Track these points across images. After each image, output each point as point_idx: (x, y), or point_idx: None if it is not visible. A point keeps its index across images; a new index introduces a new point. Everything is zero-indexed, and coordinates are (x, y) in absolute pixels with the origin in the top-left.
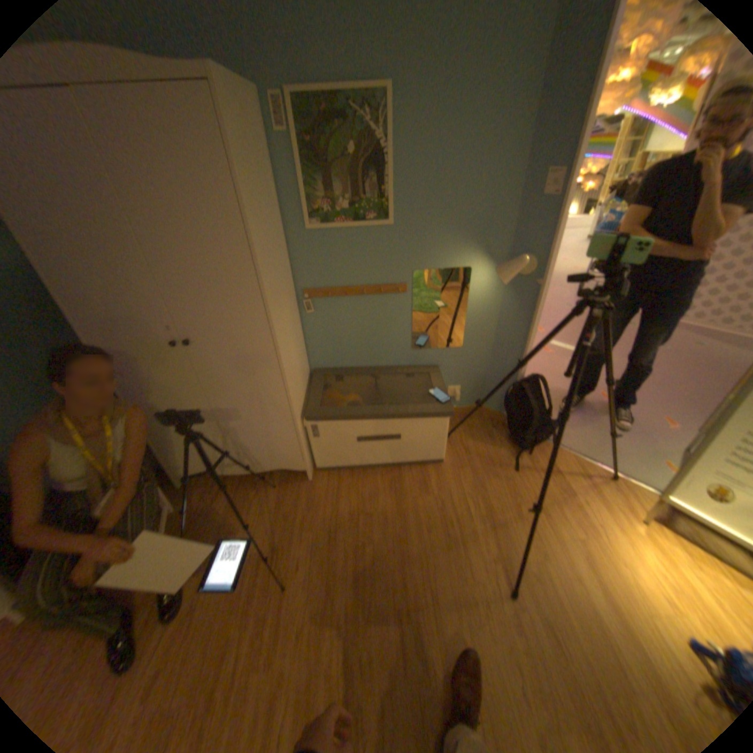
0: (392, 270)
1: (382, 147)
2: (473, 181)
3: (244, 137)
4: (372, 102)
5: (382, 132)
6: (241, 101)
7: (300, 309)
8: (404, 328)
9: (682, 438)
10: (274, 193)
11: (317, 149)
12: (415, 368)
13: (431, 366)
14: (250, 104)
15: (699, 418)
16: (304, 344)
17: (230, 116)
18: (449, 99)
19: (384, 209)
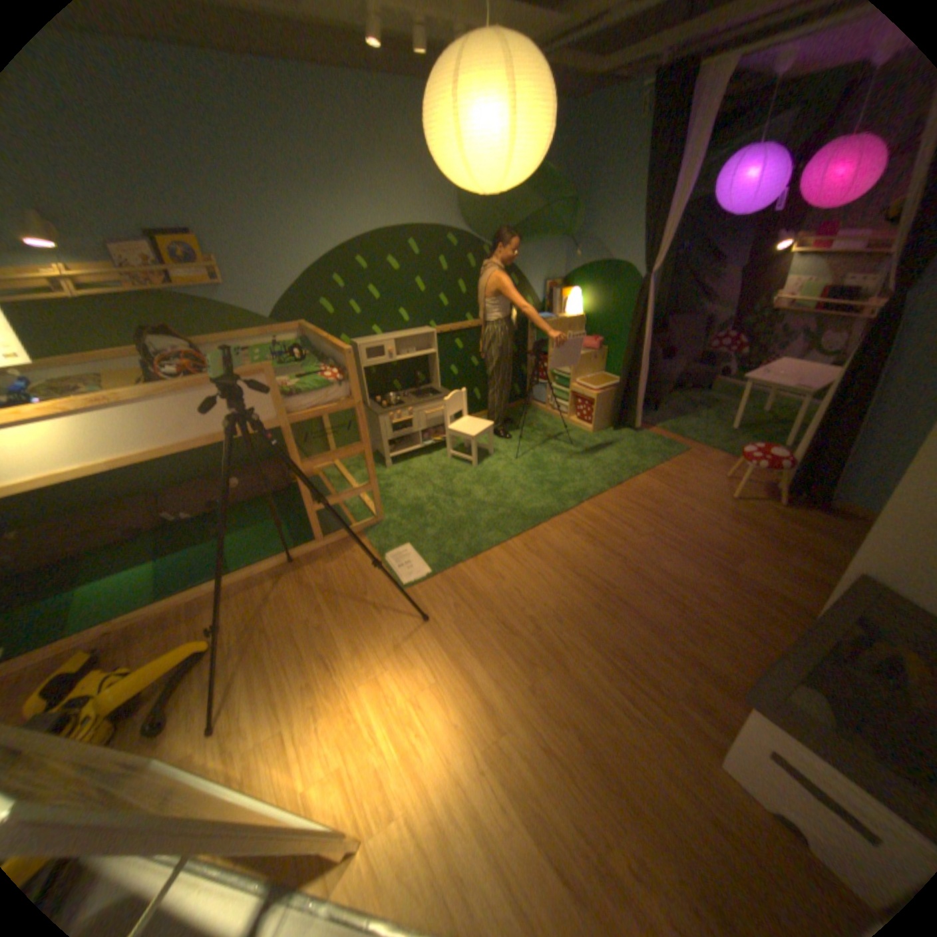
0: None
1: None
2: None
3: None
4: None
5: None
6: None
7: None
8: None
9: None
10: None
11: None
12: None
13: None
14: None
15: None
16: None
17: None
18: None
19: None
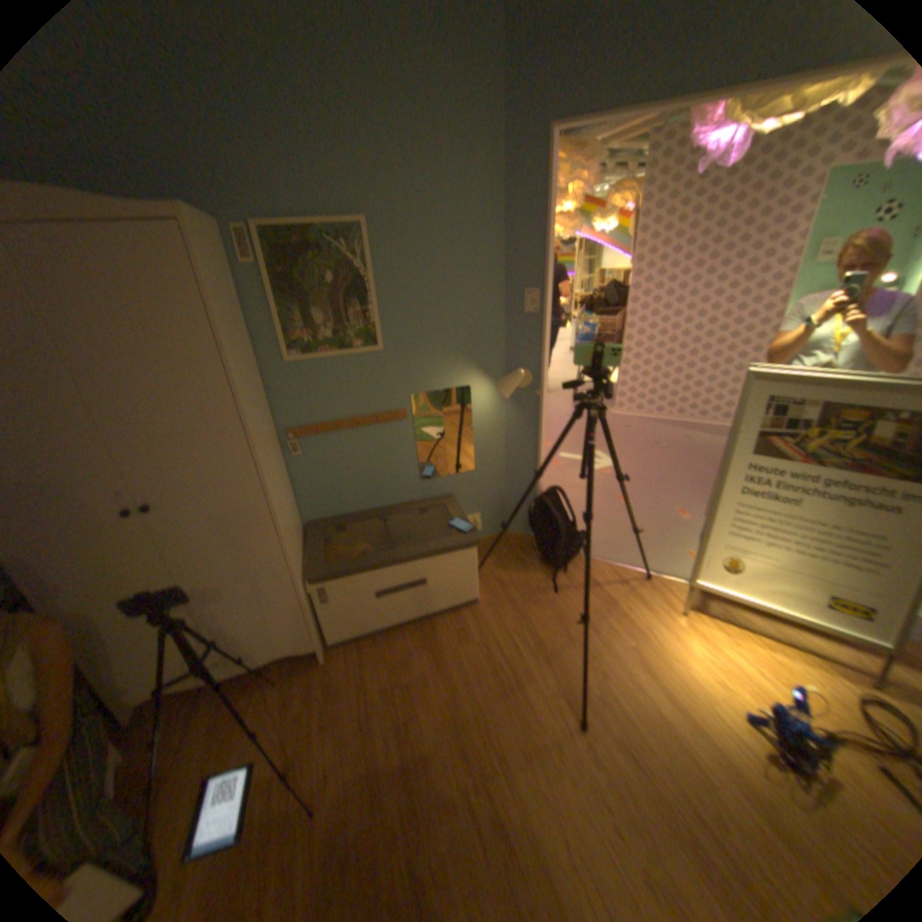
0: (387, 397)
1: (362, 275)
2: (457, 303)
3: (213, 271)
4: (346, 235)
5: (360, 262)
6: (207, 235)
7: (283, 452)
8: (409, 458)
9: (694, 526)
10: (243, 325)
11: (291, 279)
12: (428, 501)
13: (445, 495)
14: (213, 237)
15: (702, 505)
16: (292, 493)
17: (200, 252)
18: (422, 232)
19: (371, 335)
